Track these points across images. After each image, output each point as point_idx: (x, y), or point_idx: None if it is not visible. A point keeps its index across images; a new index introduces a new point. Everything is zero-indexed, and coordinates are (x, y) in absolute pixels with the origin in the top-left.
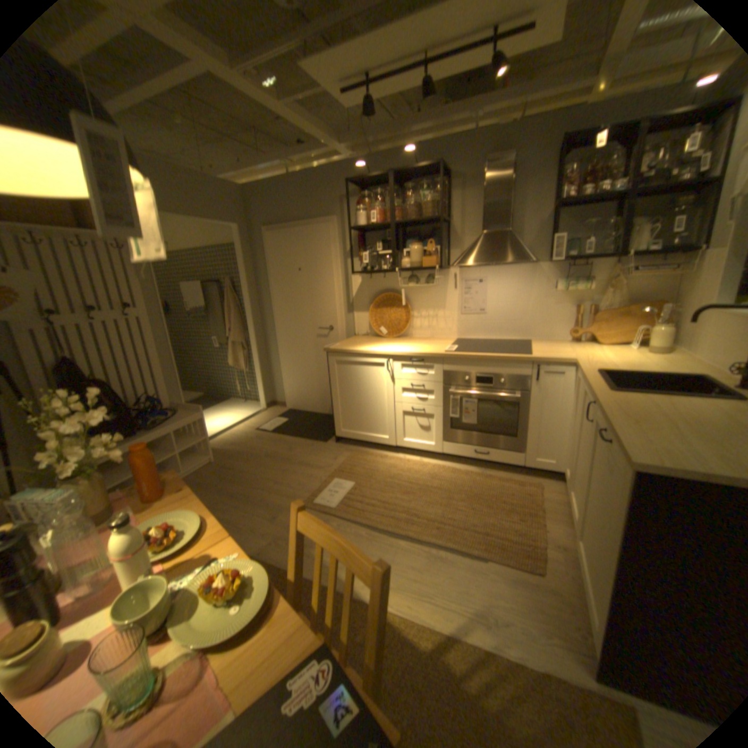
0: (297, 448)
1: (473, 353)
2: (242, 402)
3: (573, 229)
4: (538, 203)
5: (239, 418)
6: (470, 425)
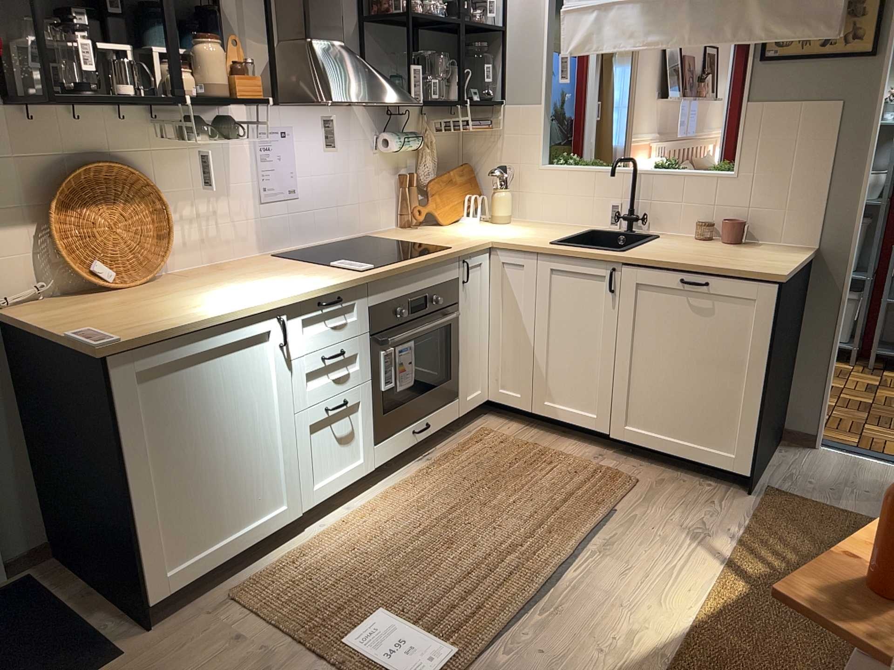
0: None
1: (398, 262)
2: None
3: (380, 59)
4: (341, 7)
5: None
6: (396, 394)
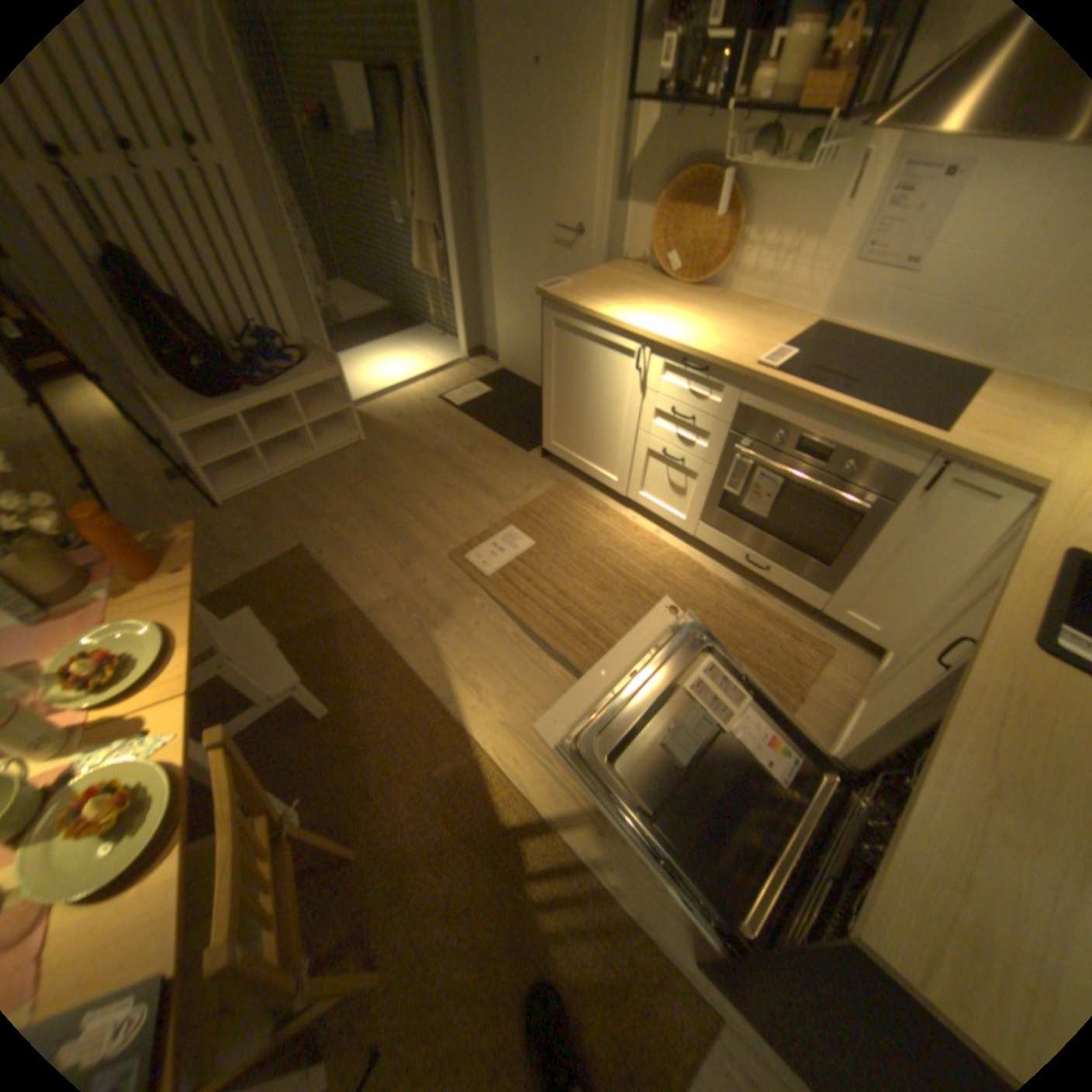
0: (484, 451)
1: (817, 386)
2: (440, 337)
3: None
4: None
5: (424, 370)
6: (757, 513)
